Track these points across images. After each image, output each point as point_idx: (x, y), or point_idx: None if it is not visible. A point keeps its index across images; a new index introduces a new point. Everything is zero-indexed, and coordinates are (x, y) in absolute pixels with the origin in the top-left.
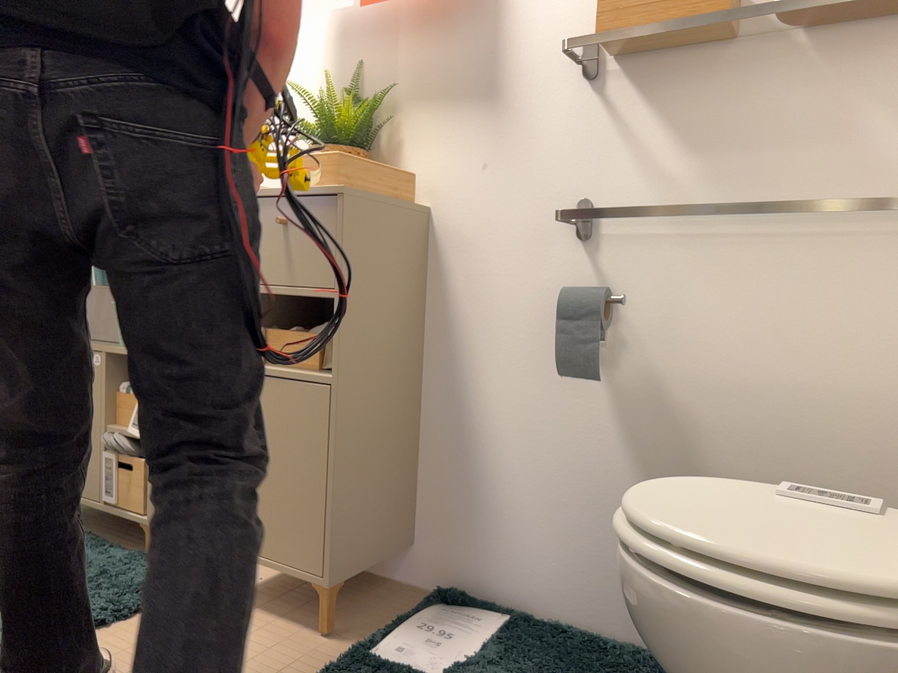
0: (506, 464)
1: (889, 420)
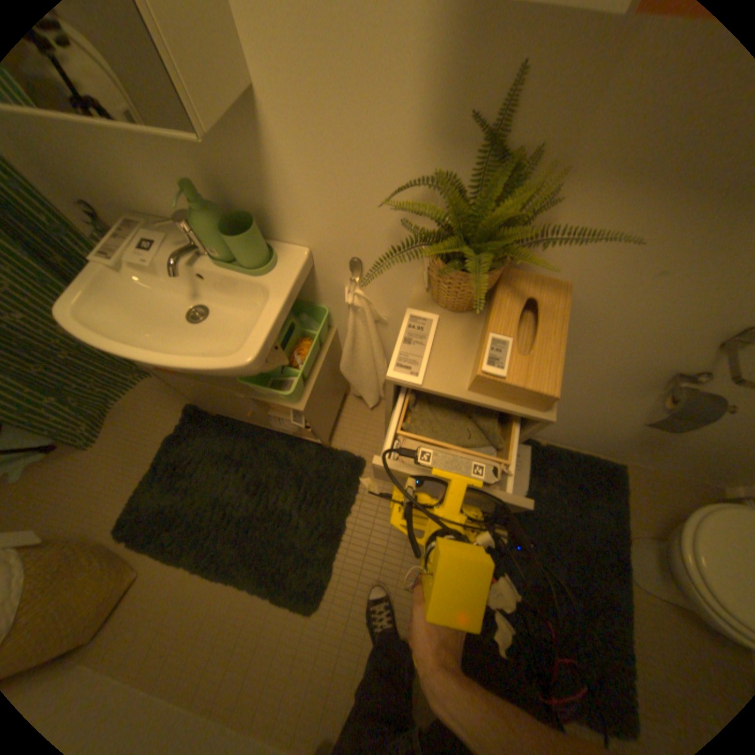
0: None
1: None
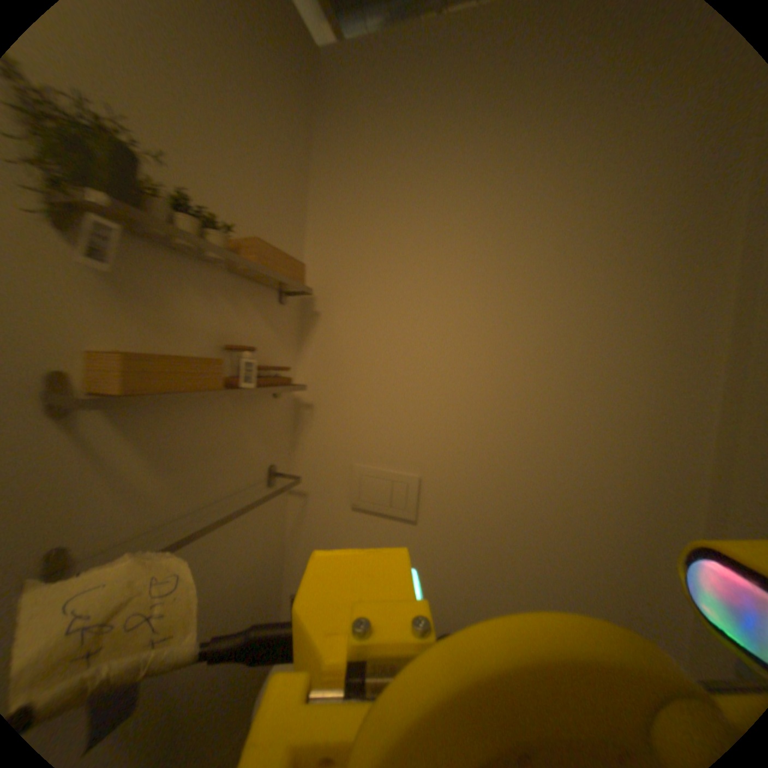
0: None
1: (260, 575)
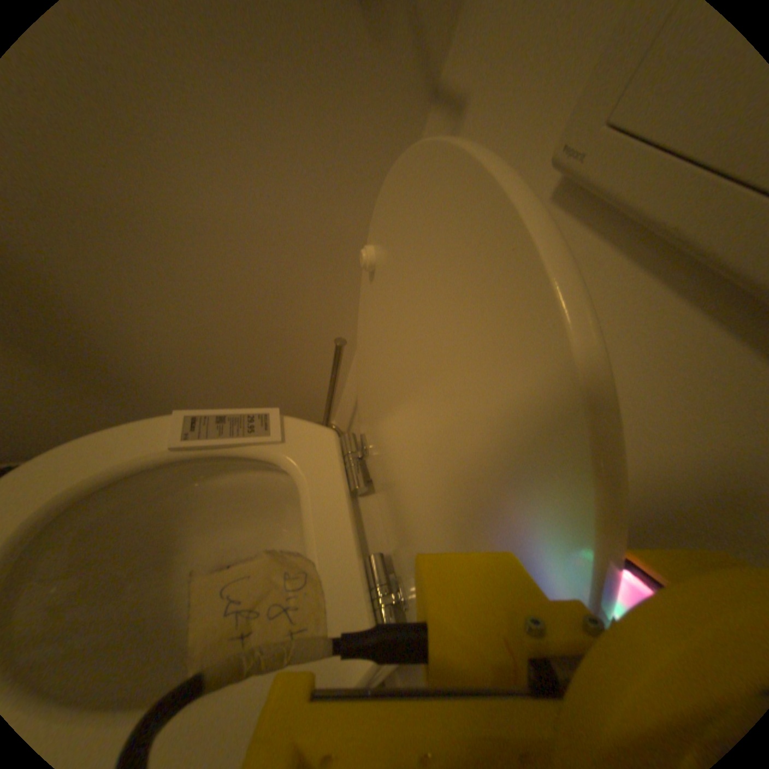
0: None
1: (292, 262)
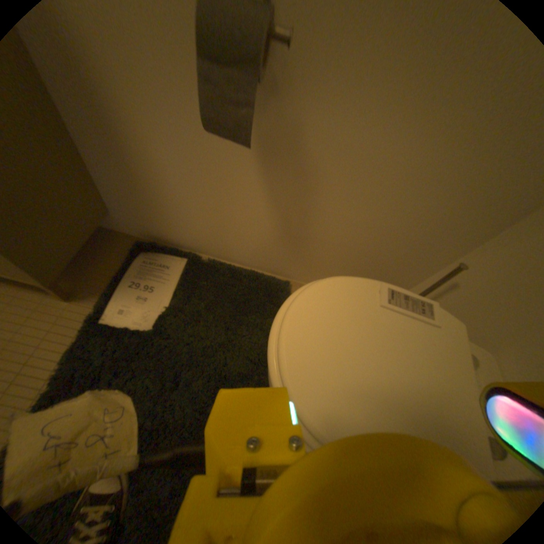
0: (169, 183)
1: (458, 207)
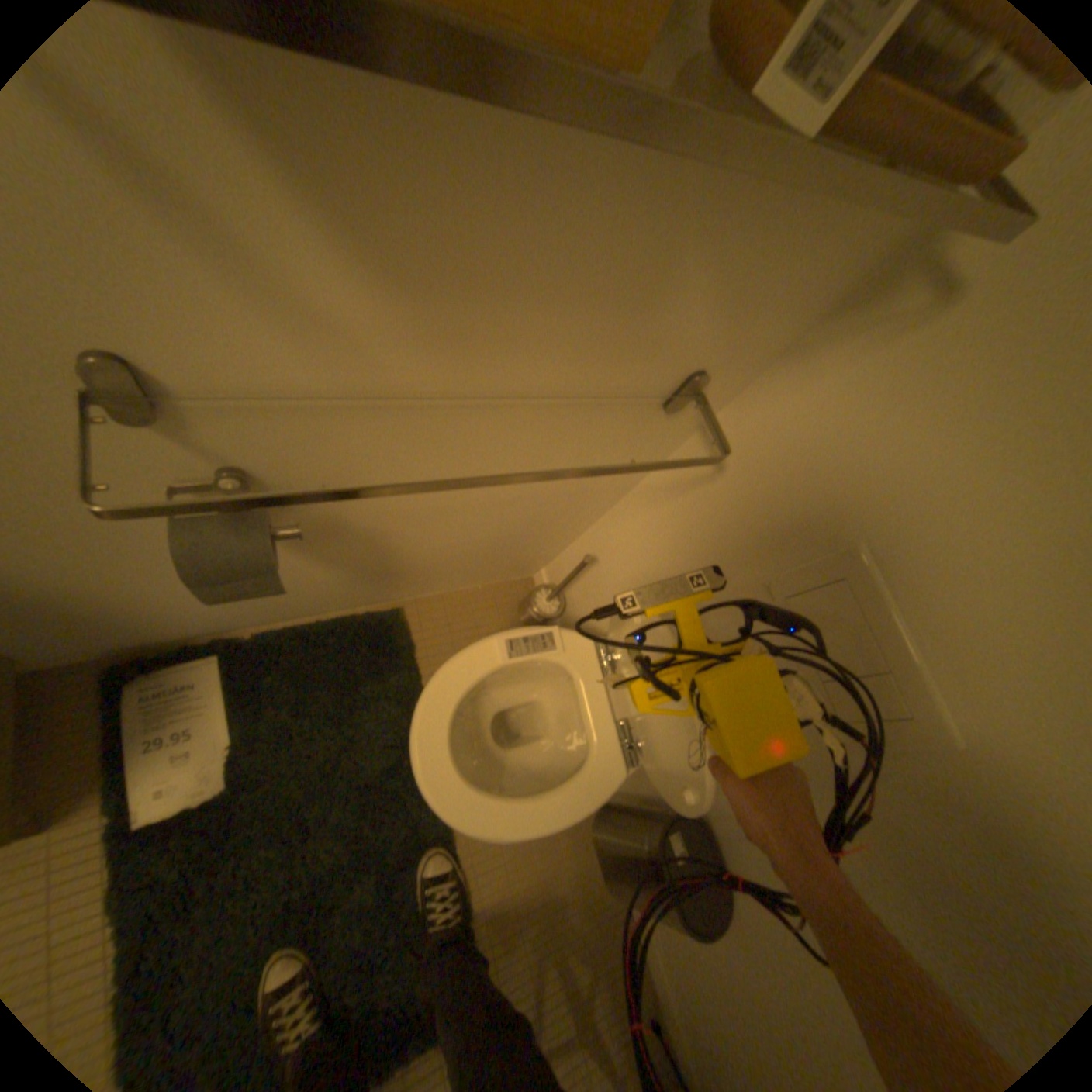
0: (133, 601)
1: (556, 504)
